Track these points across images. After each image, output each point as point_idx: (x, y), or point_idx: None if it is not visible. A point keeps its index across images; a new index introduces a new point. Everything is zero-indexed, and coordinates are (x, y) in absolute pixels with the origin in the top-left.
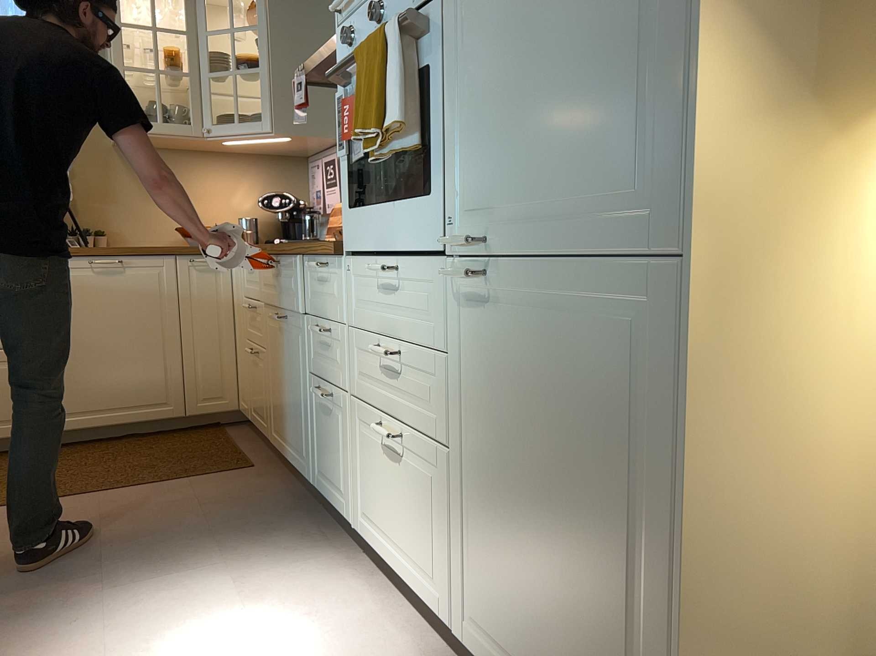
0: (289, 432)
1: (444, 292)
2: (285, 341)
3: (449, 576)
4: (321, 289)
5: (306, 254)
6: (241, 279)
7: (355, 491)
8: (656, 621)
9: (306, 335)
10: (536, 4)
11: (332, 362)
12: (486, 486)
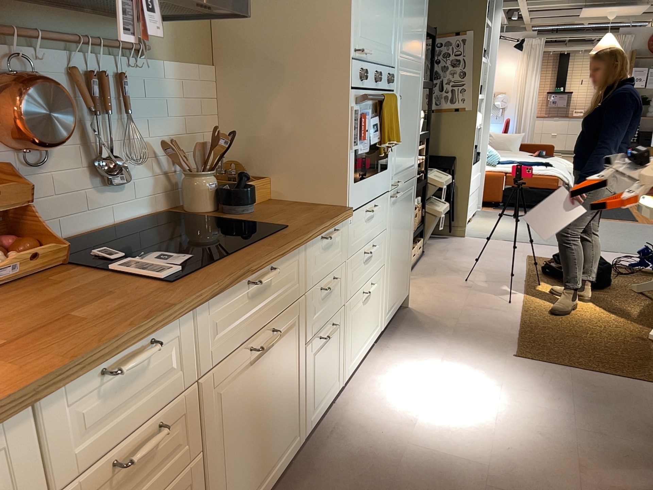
0: (269, 458)
1: (387, 205)
2: (266, 362)
3: (381, 312)
4: (325, 255)
5: (324, 232)
6: (23, 475)
7: (345, 359)
8: (409, 249)
9: (304, 313)
10: (408, 114)
11: (332, 300)
12: (392, 261)
